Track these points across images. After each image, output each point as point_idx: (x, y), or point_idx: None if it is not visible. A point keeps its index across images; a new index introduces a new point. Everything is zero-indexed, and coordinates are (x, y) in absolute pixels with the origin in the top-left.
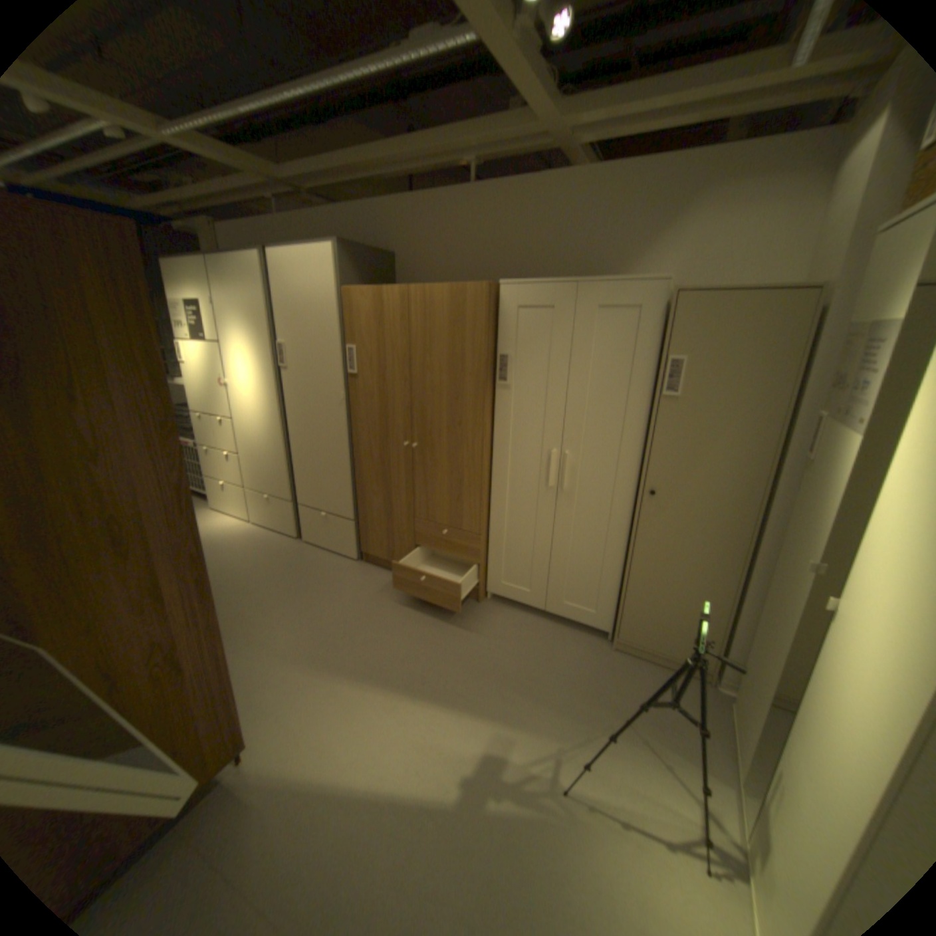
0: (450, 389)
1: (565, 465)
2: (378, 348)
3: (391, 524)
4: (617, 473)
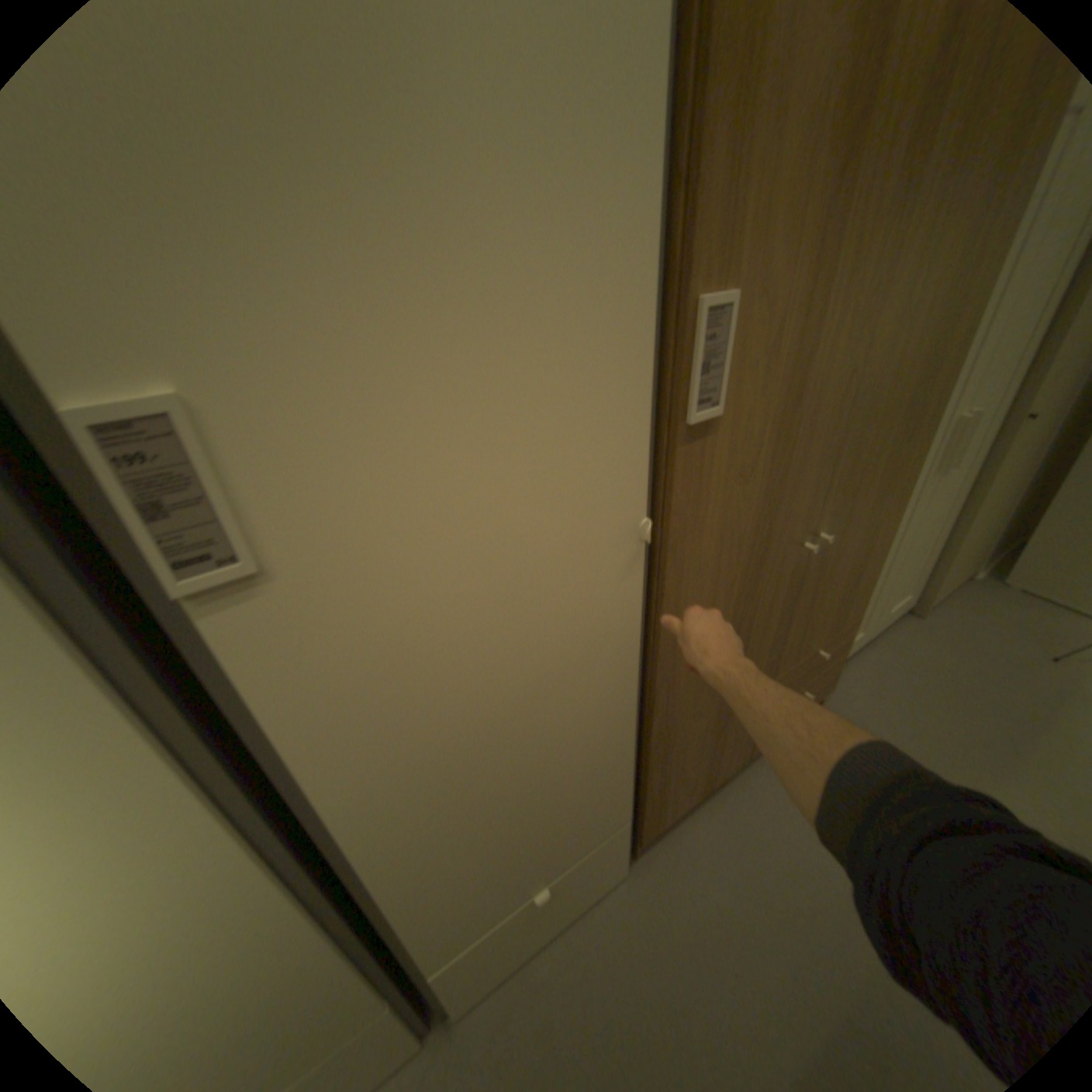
0: (927, 358)
1: (969, 431)
2: (811, 277)
3: (721, 738)
4: (998, 411)
